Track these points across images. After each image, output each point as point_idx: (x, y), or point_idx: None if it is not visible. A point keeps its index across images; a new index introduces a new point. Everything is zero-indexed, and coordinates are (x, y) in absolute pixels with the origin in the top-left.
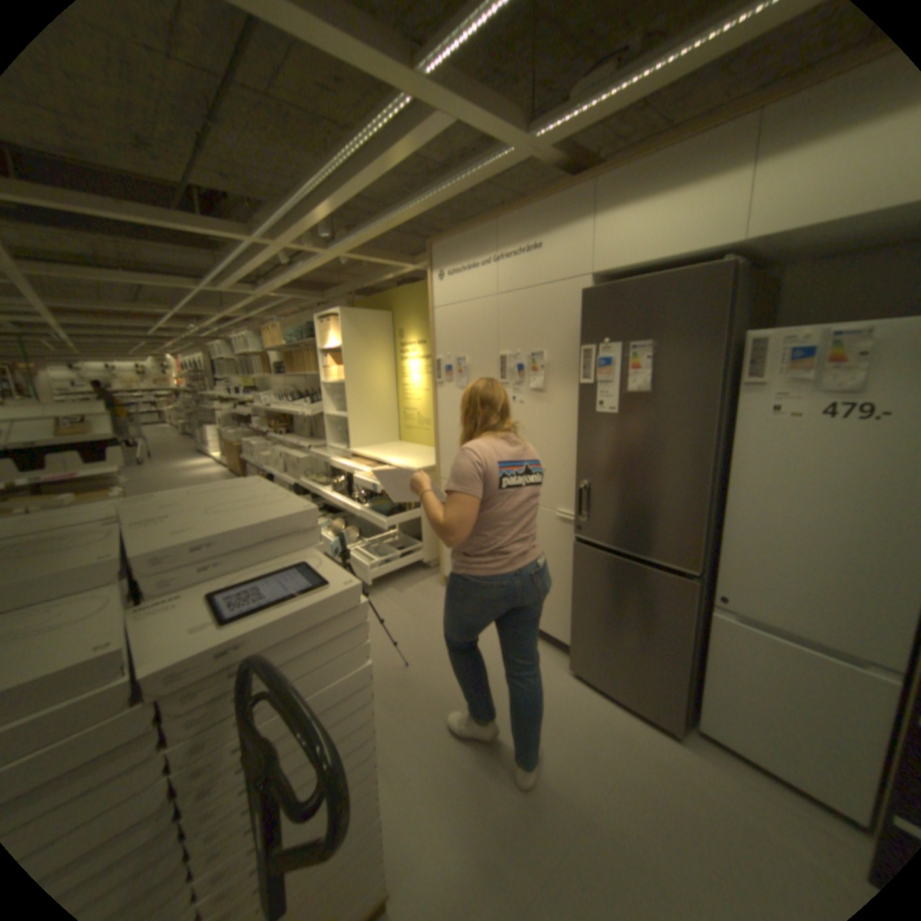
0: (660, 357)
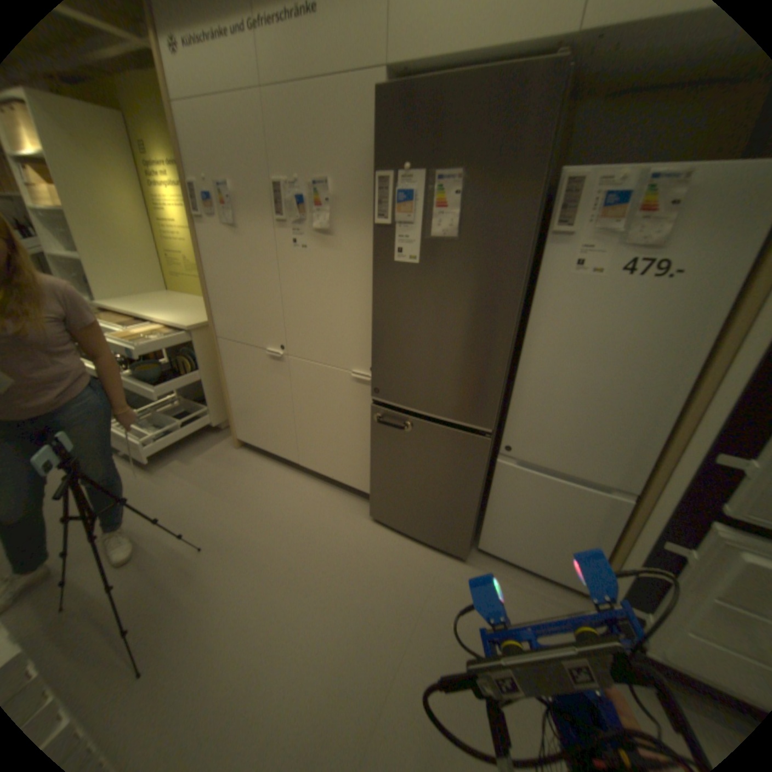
0: (469, 192)
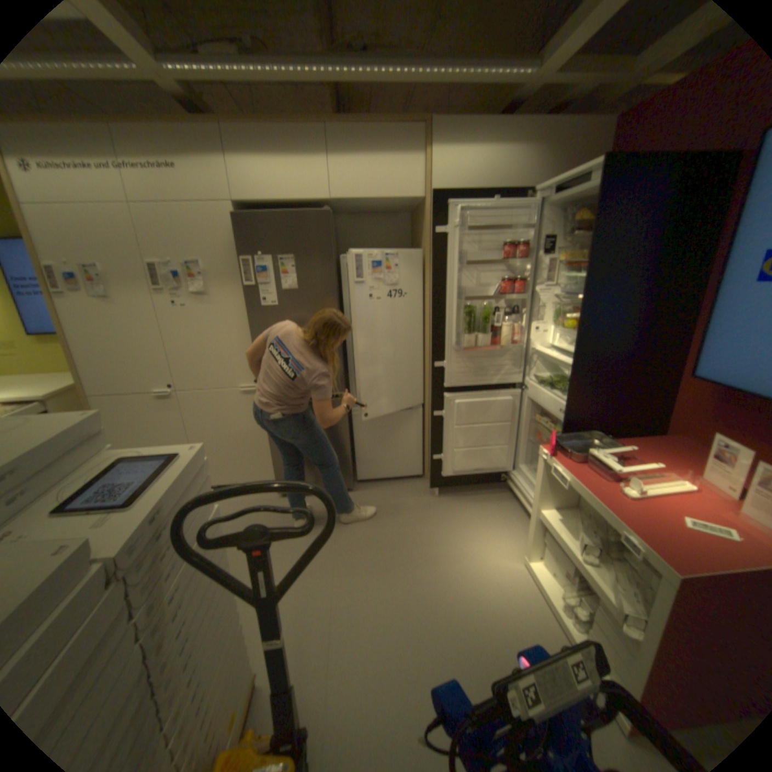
0: (299, 266)
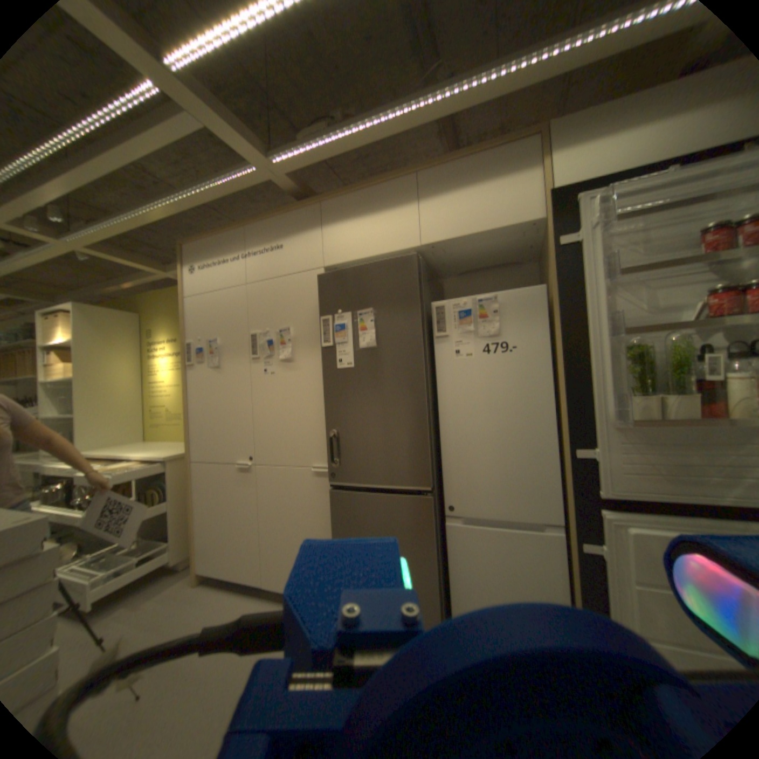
0: (378, 320)
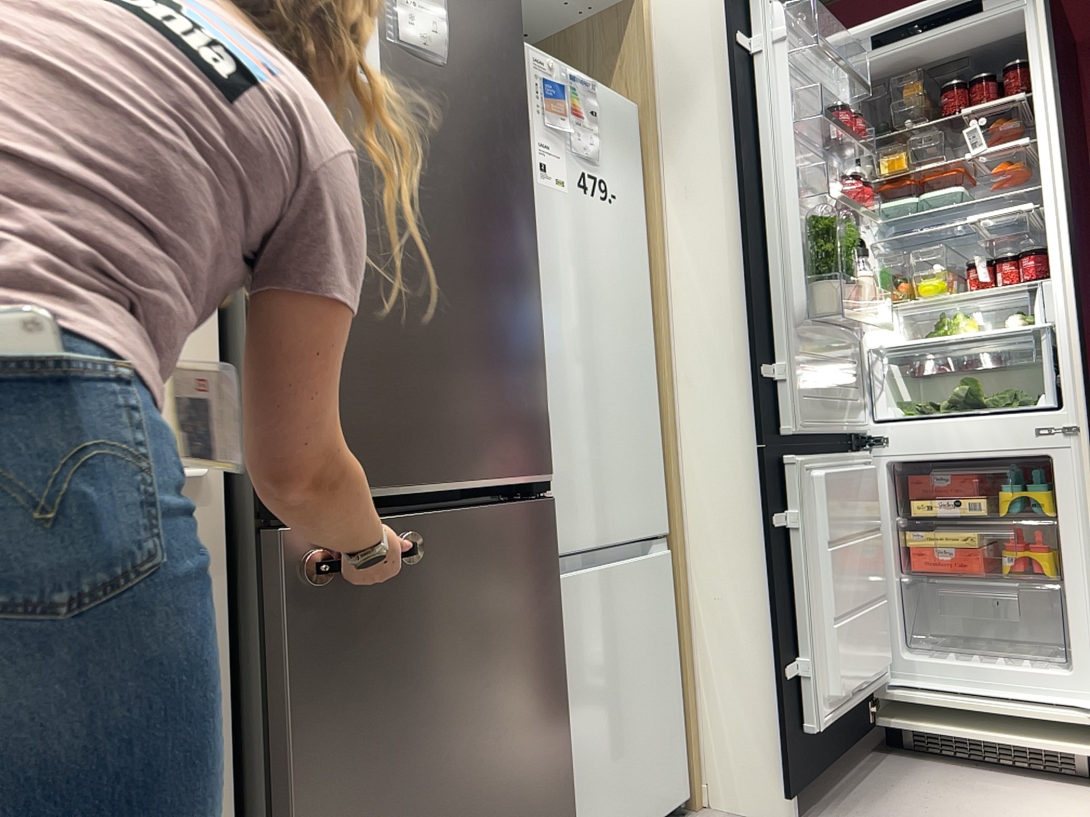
0: None
